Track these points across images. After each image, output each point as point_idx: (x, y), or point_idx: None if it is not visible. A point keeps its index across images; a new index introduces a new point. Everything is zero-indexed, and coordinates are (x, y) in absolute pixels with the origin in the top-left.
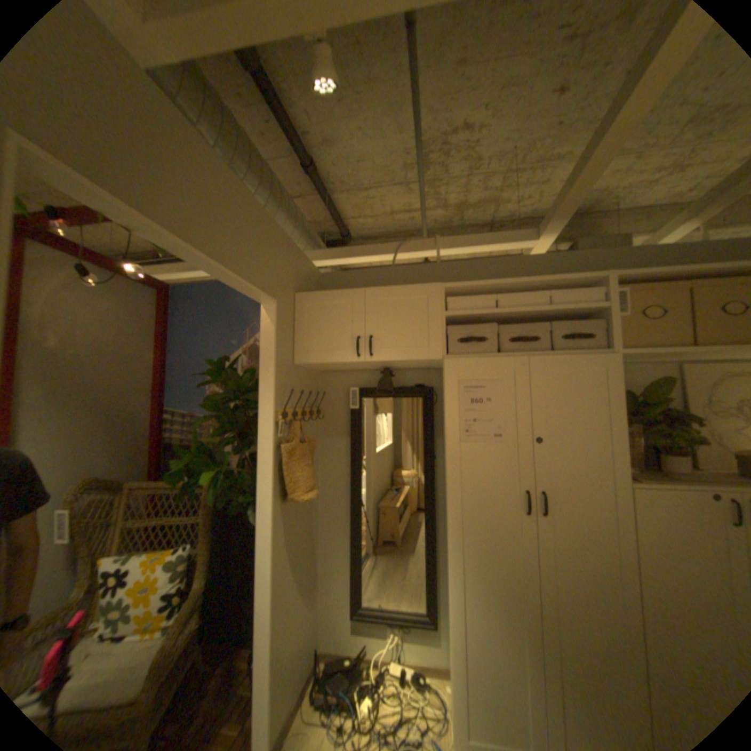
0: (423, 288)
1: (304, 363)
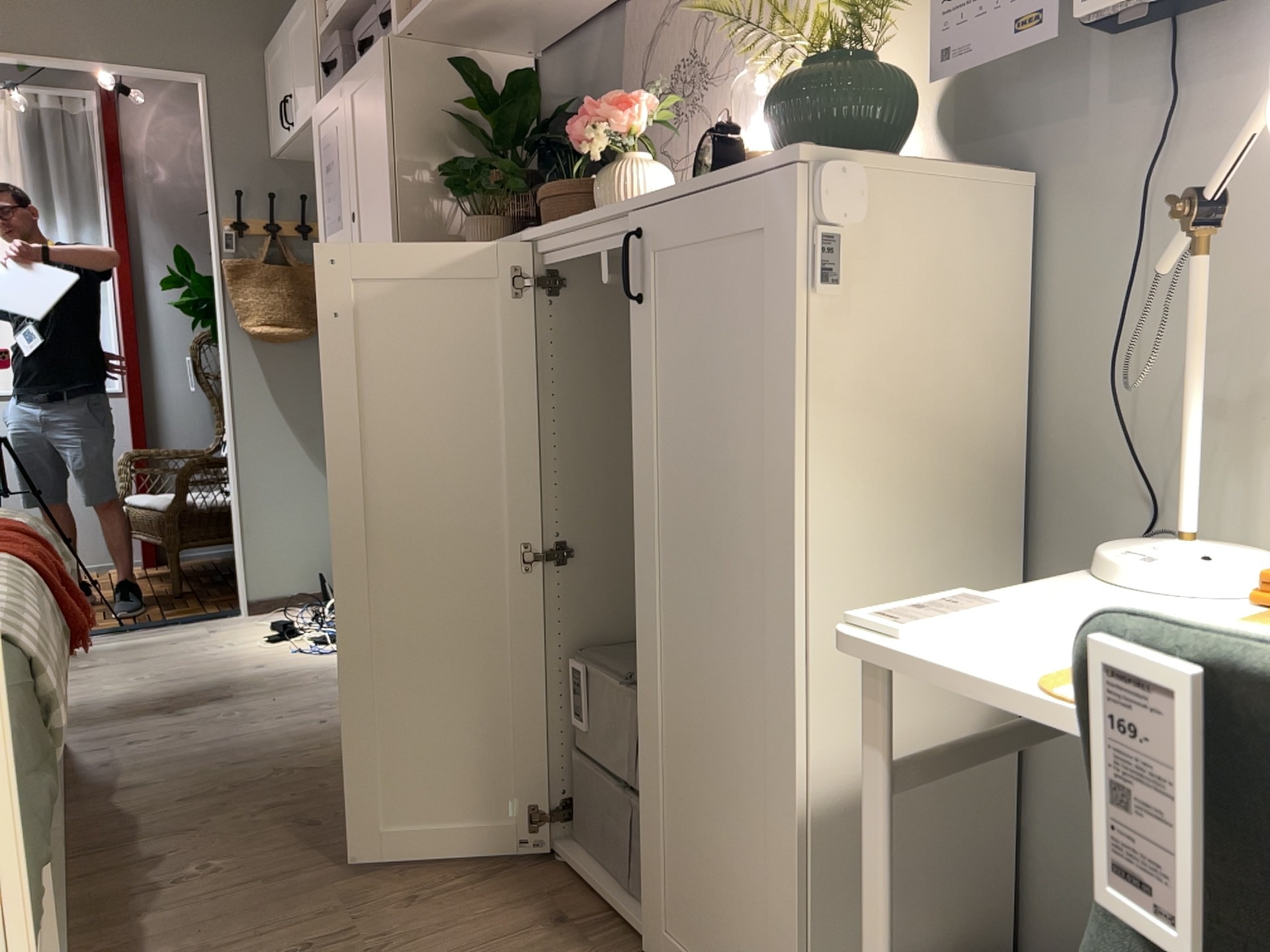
0: None
1: (273, 152)
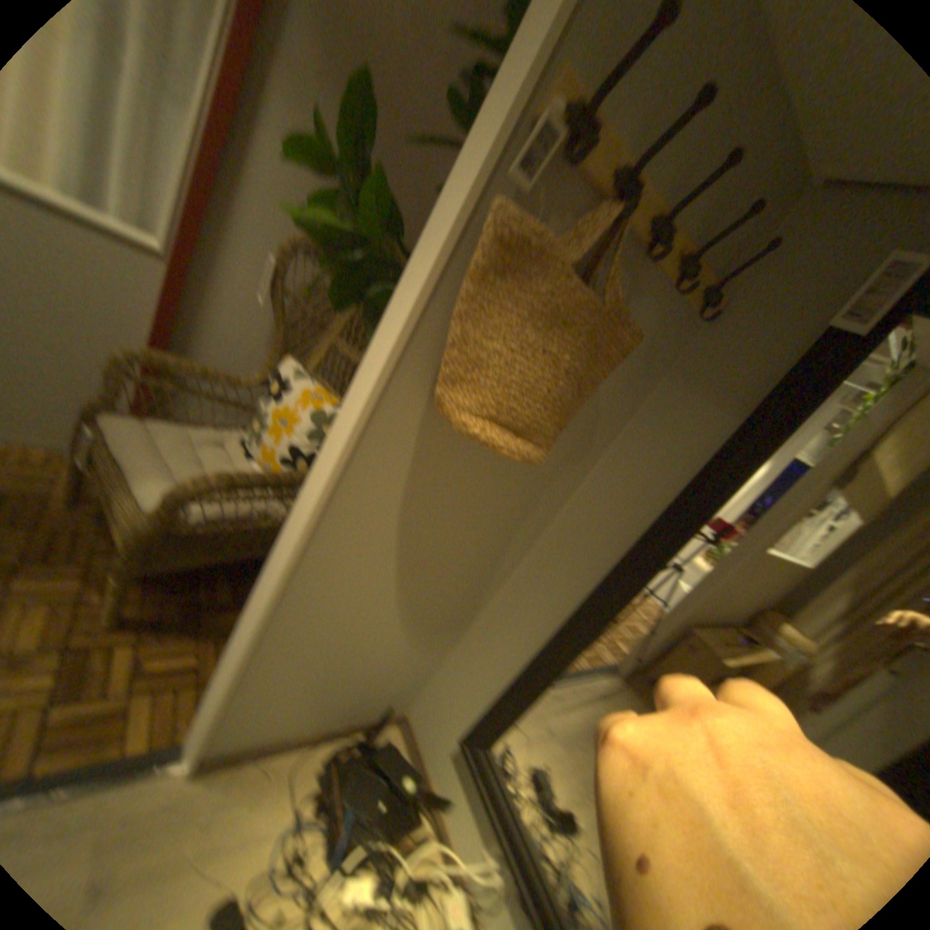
0: None
1: None
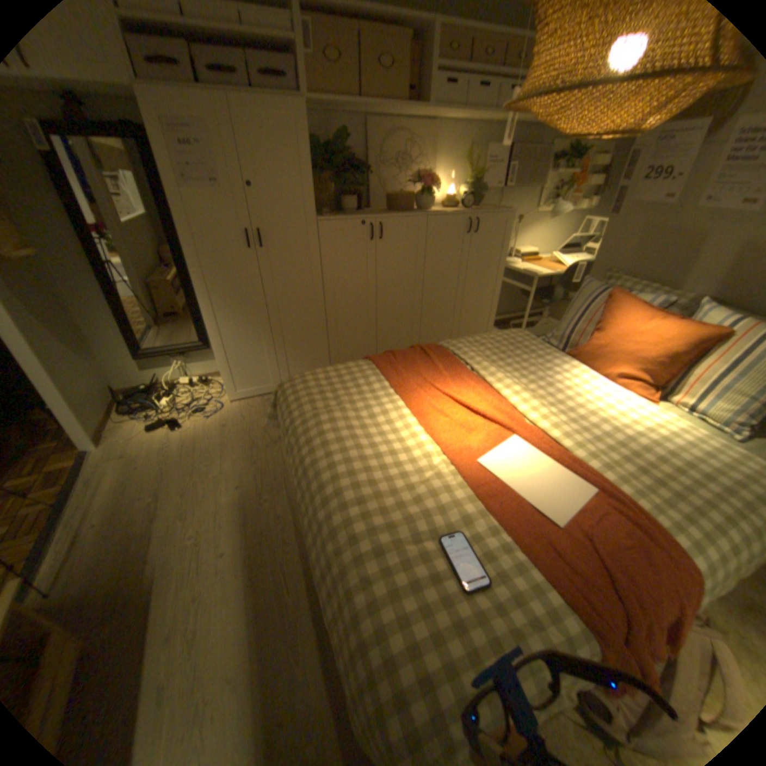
0: None
1: None
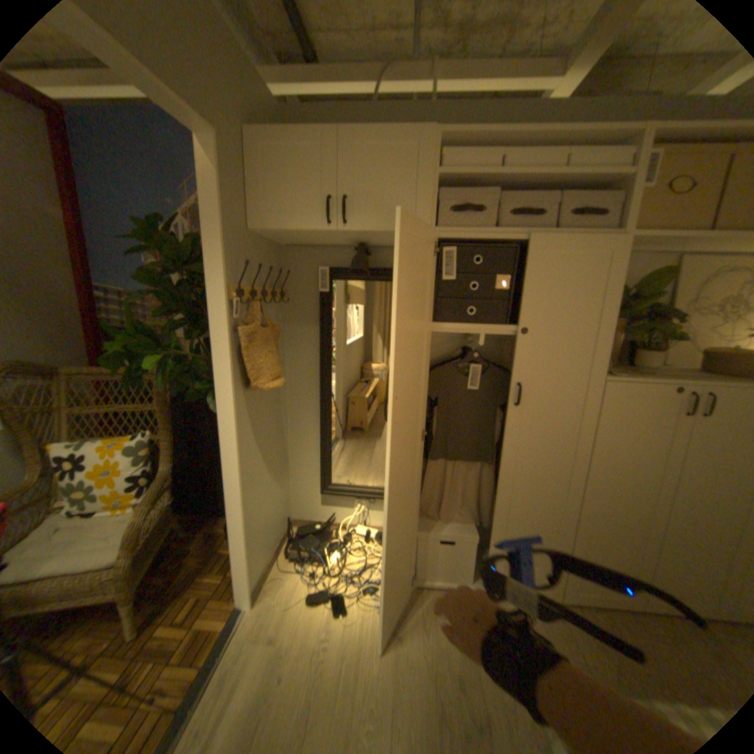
0: (415, 130)
1: (261, 229)
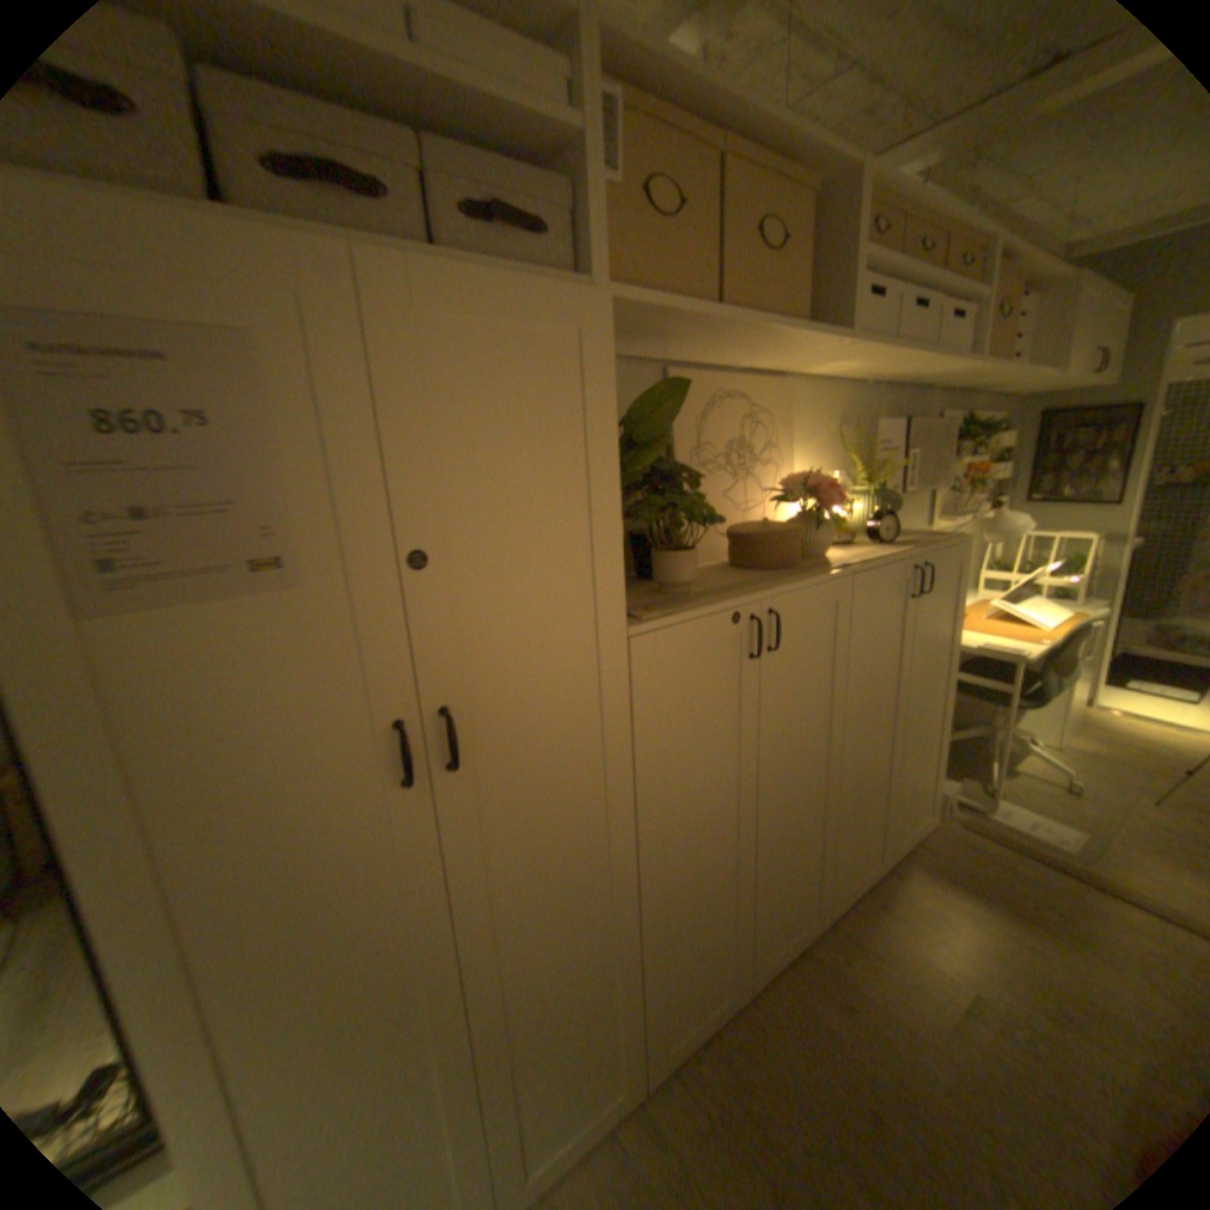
0: None
1: None
